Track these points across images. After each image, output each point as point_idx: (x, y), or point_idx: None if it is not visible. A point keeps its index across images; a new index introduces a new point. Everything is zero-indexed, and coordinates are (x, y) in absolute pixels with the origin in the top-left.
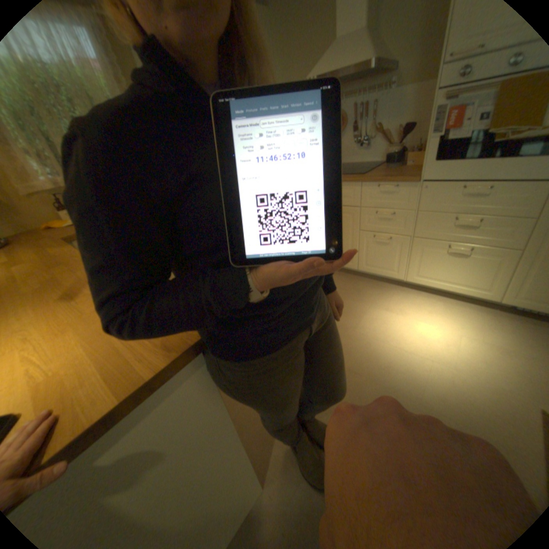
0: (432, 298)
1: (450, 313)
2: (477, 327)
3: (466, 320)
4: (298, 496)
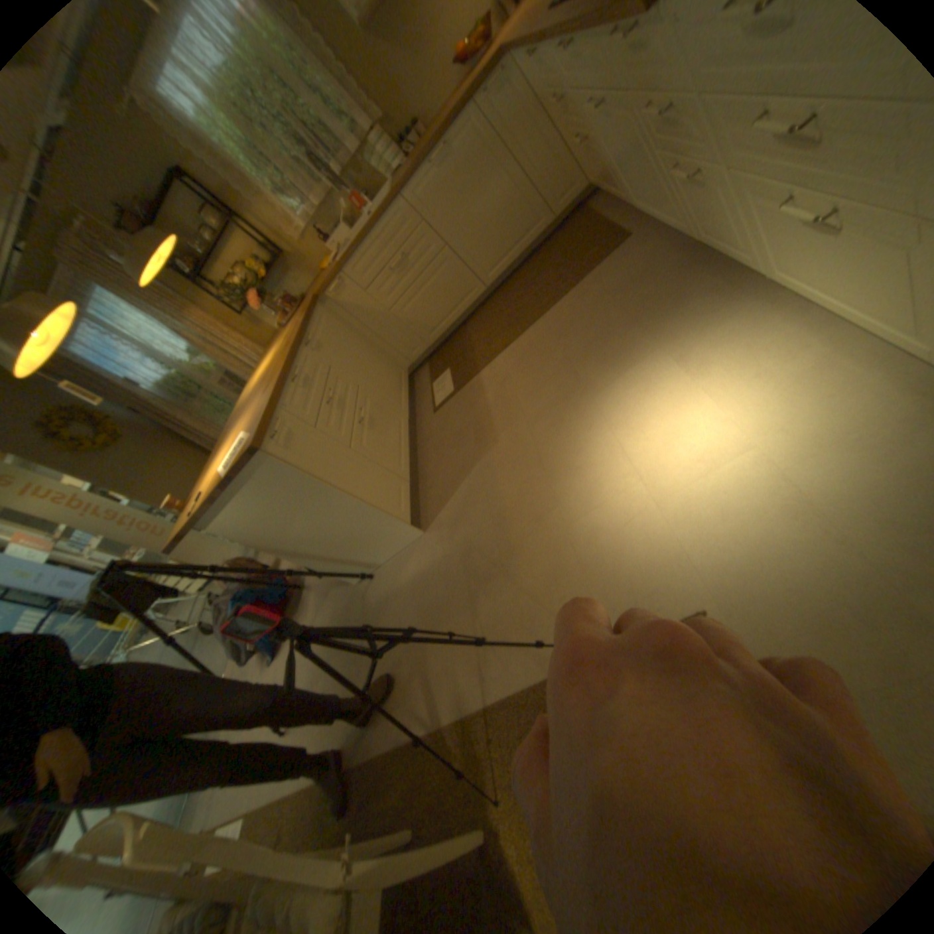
0: (818, 330)
1: (808, 380)
2: (824, 432)
3: (823, 408)
4: (437, 546)
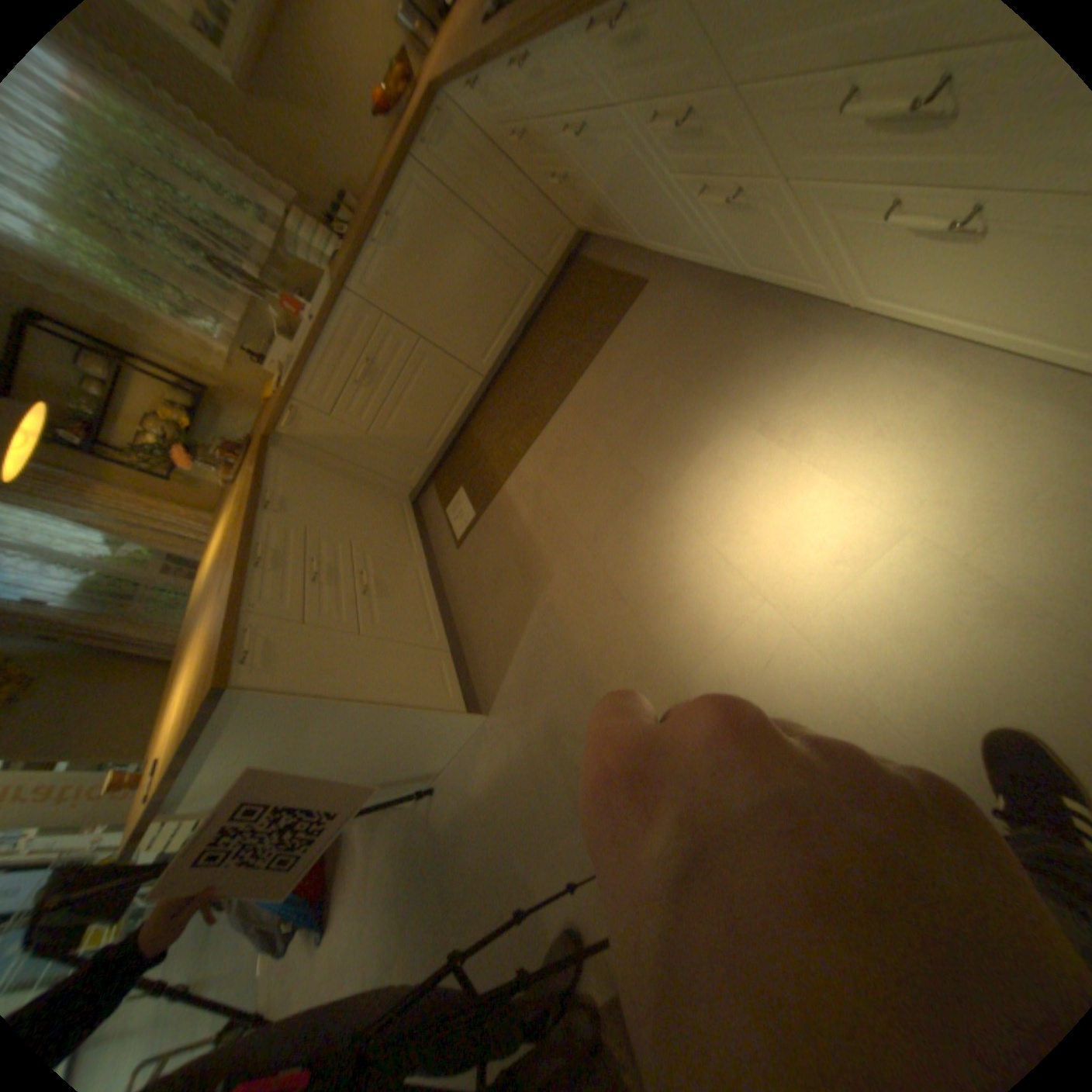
0: (940, 362)
1: (951, 430)
2: (1001, 497)
3: (987, 465)
4: (511, 735)
